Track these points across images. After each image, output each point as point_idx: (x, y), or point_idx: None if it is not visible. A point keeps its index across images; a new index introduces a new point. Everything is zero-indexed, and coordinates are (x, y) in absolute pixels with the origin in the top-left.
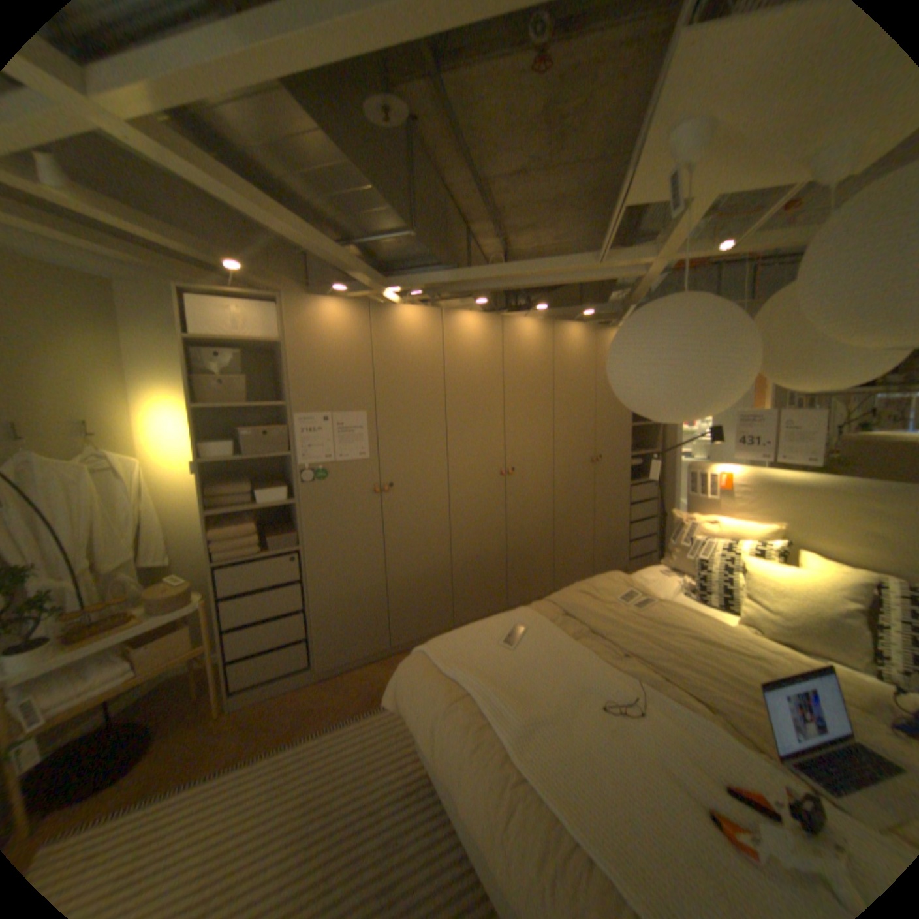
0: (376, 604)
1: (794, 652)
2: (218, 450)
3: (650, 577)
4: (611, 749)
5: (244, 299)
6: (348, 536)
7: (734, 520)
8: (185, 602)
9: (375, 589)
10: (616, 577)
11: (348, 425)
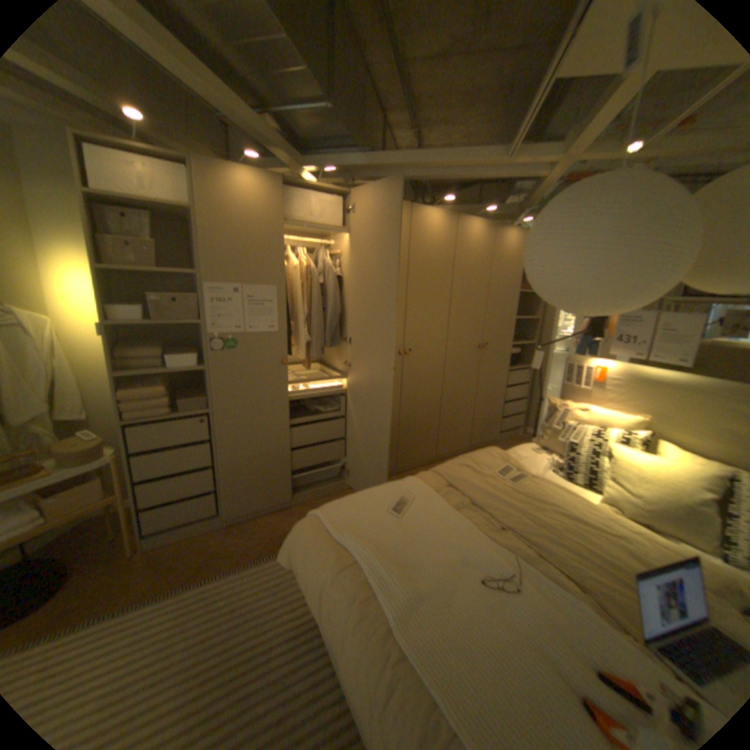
0: (280, 462)
1: (651, 532)
2: (126, 313)
3: (523, 453)
4: (489, 626)
5: (149, 156)
6: (255, 402)
7: (602, 409)
8: (96, 455)
9: (279, 450)
10: (494, 452)
11: (257, 298)
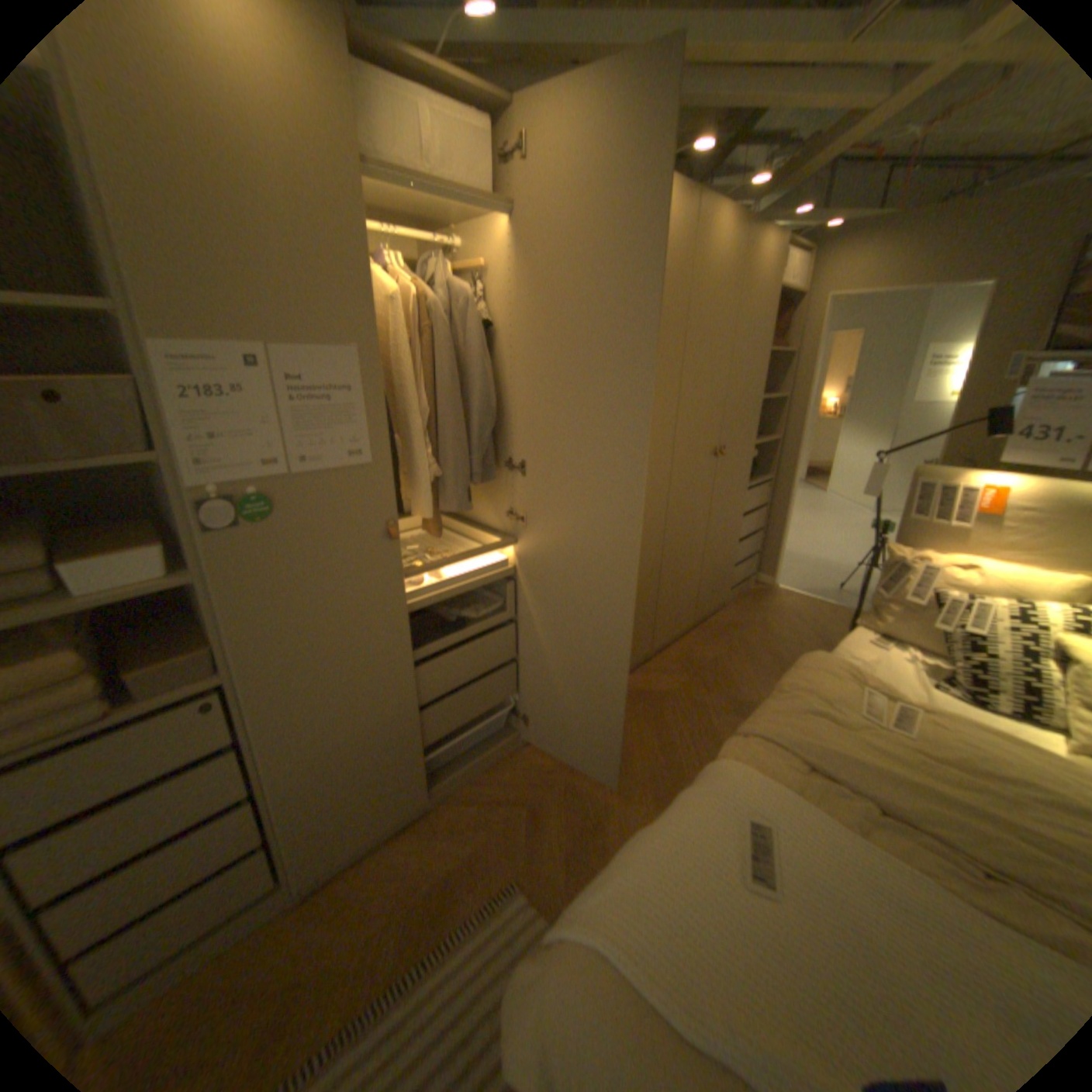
0: (401, 740)
1: None
2: None
3: (864, 654)
4: None
5: None
6: (337, 632)
7: (999, 562)
8: None
9: (398, 717)
10: (829, 665)
11: (315, 379)
